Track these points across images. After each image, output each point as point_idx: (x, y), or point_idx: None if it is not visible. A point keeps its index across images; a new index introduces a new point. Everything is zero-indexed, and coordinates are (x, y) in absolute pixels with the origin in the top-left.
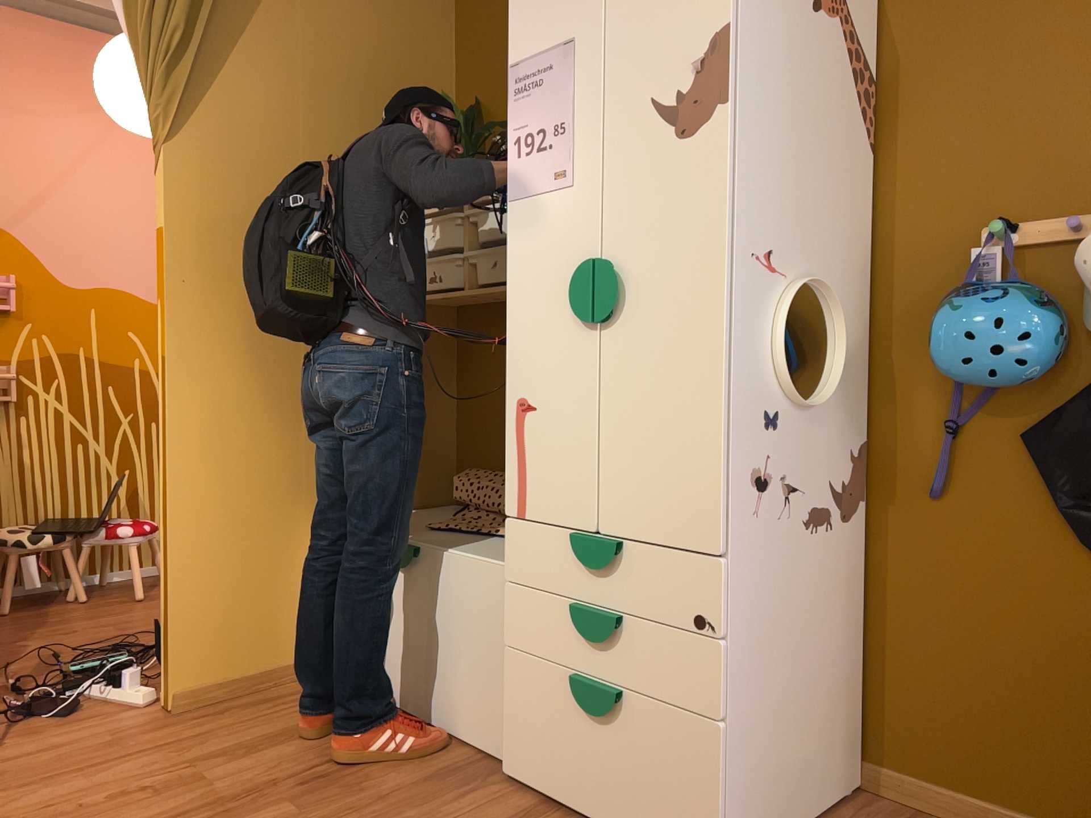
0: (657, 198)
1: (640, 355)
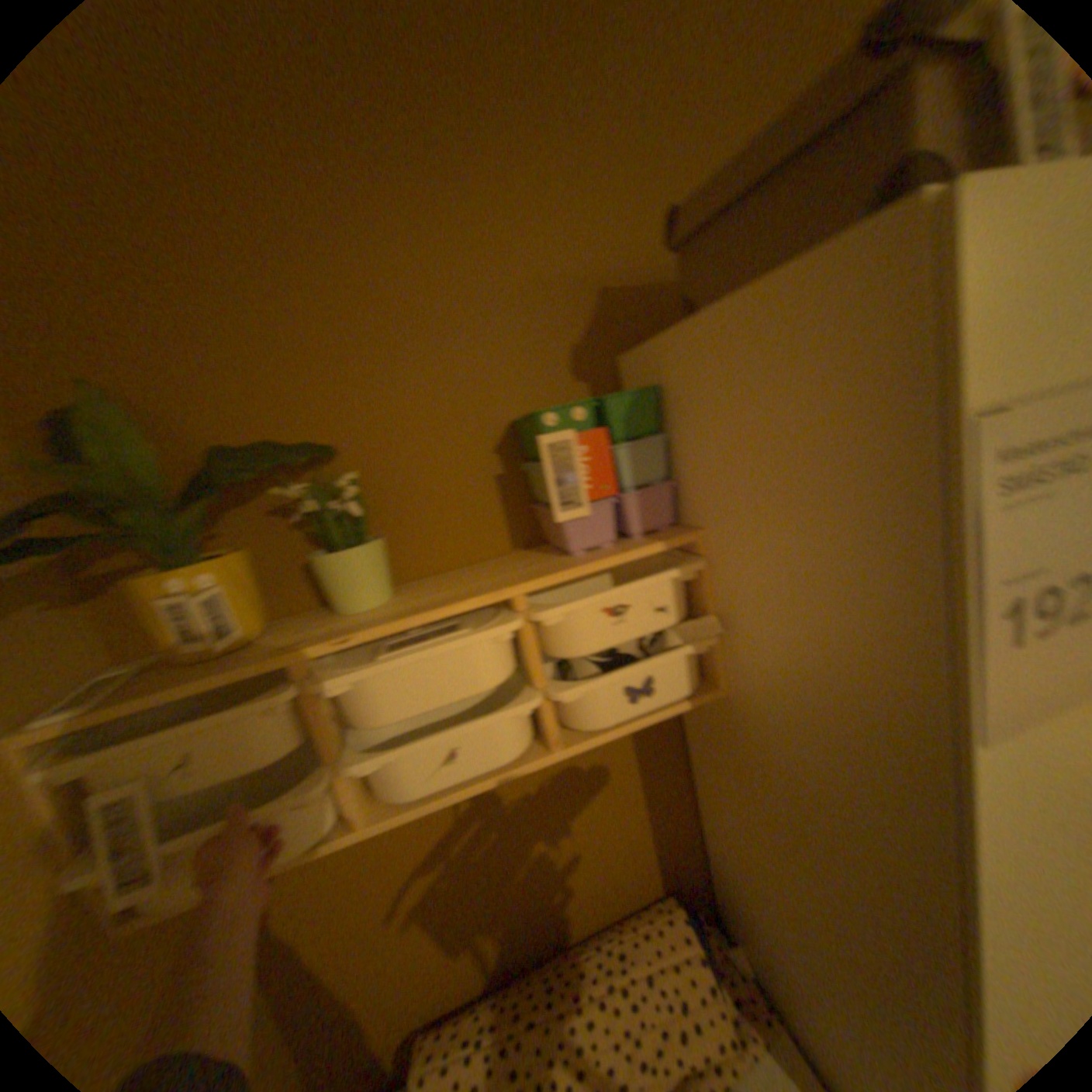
0: None
1: None
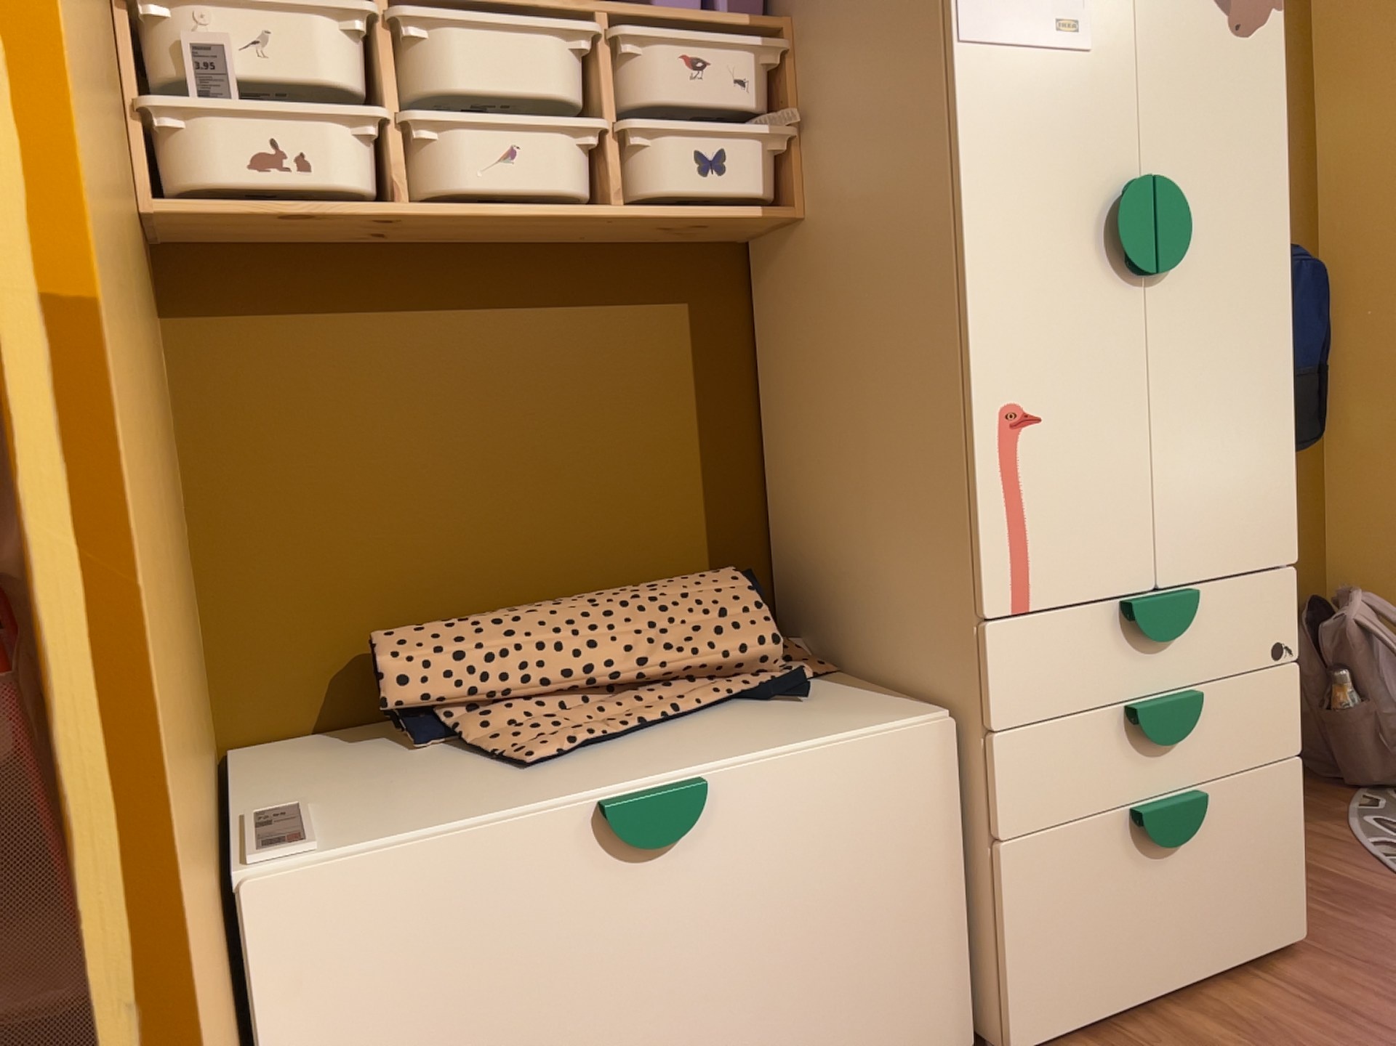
0: (1212, 107)
1: (1201, 324)
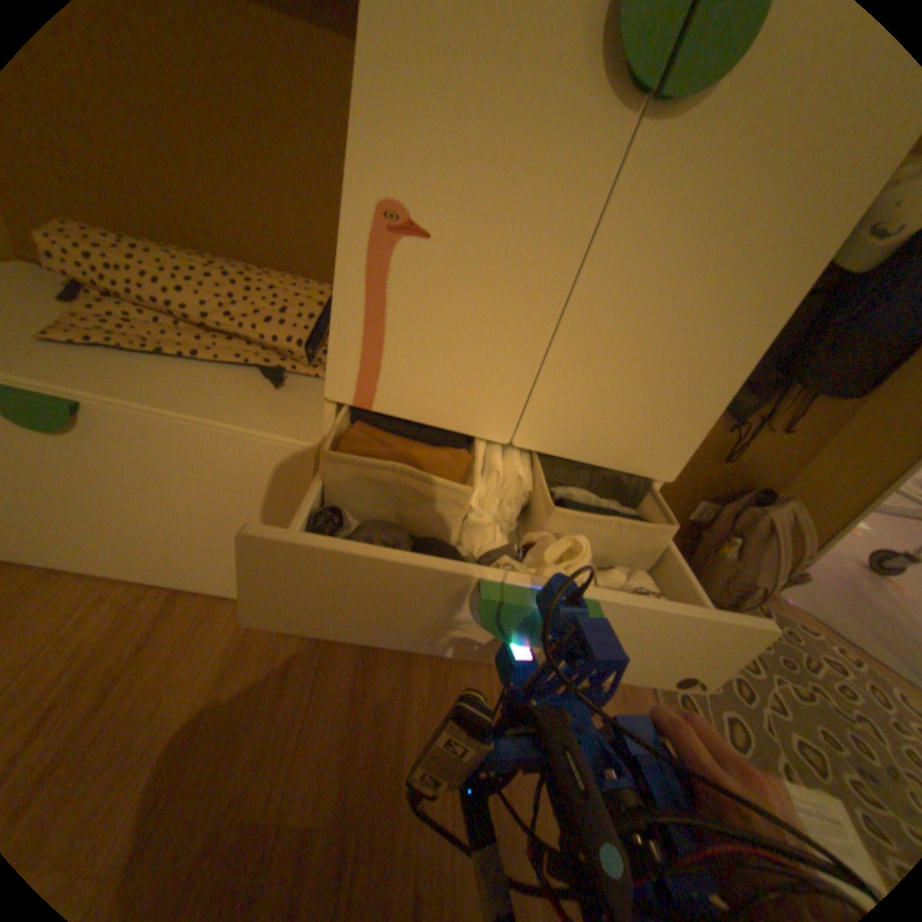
0: None
1: (695, 205)
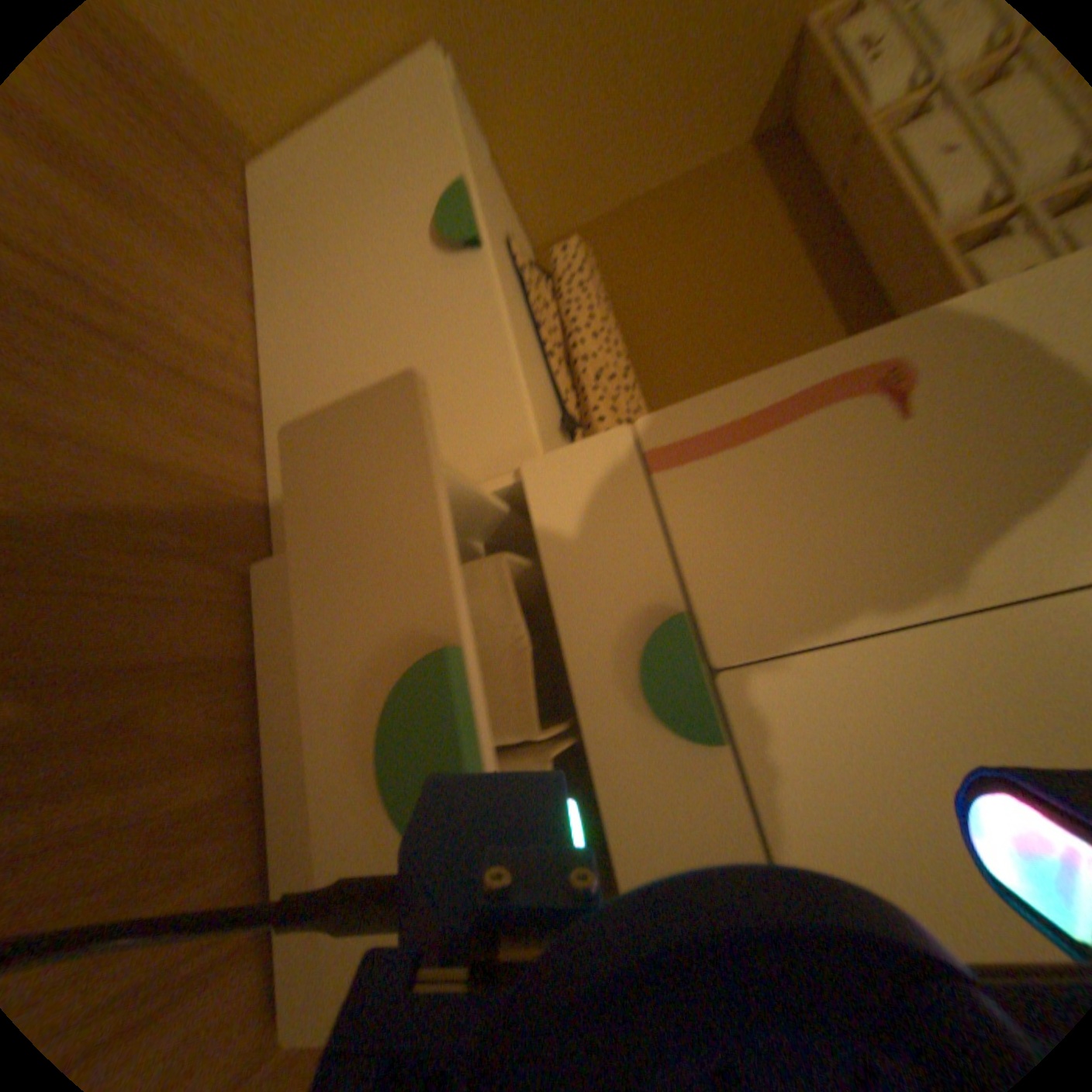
0: None
1: None
